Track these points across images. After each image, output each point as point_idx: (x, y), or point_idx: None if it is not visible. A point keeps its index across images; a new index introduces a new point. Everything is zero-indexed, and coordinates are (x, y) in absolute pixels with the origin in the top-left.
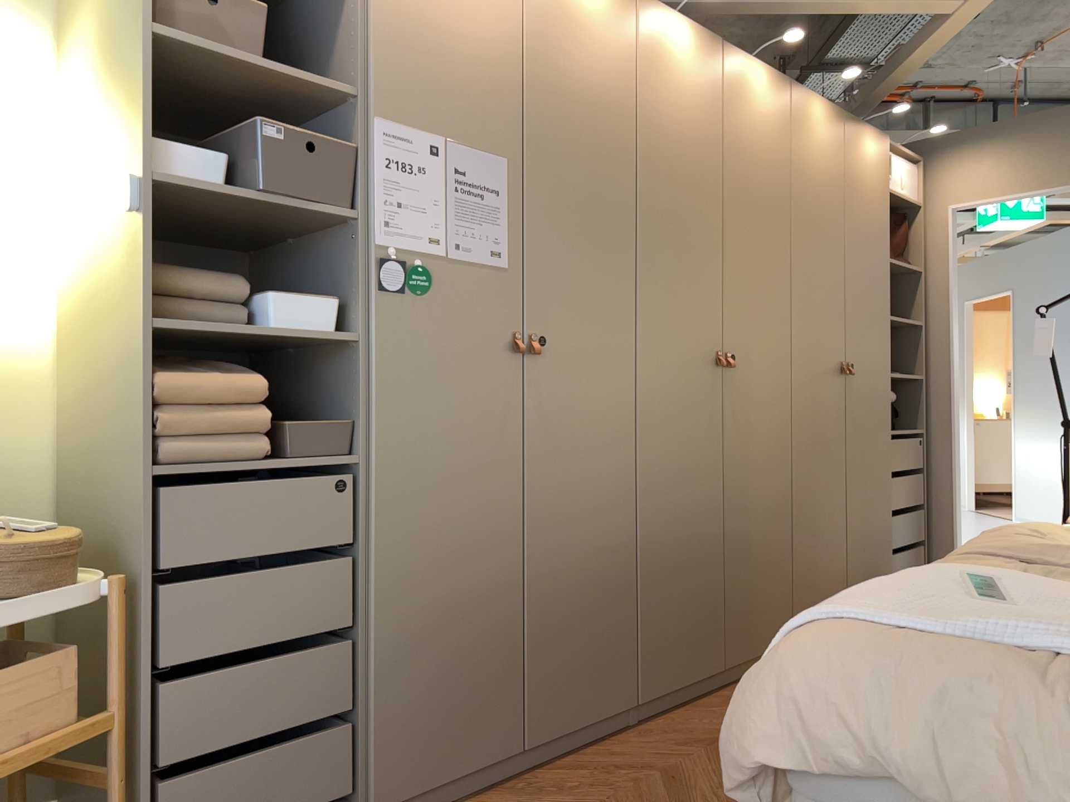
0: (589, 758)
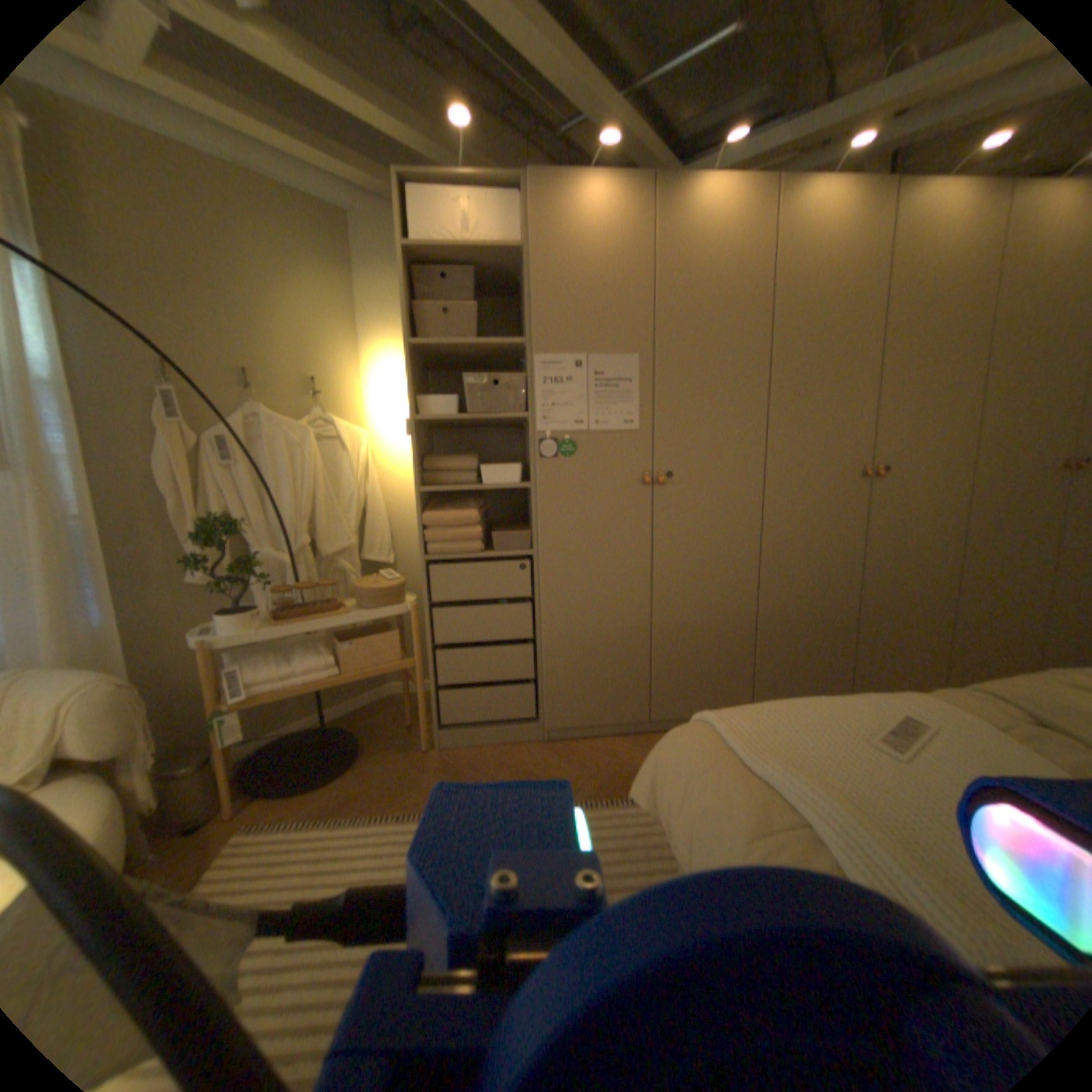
0: None
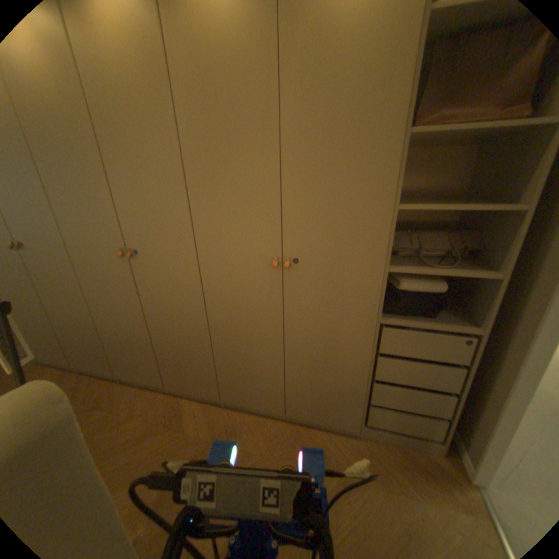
0: (86, 383)
